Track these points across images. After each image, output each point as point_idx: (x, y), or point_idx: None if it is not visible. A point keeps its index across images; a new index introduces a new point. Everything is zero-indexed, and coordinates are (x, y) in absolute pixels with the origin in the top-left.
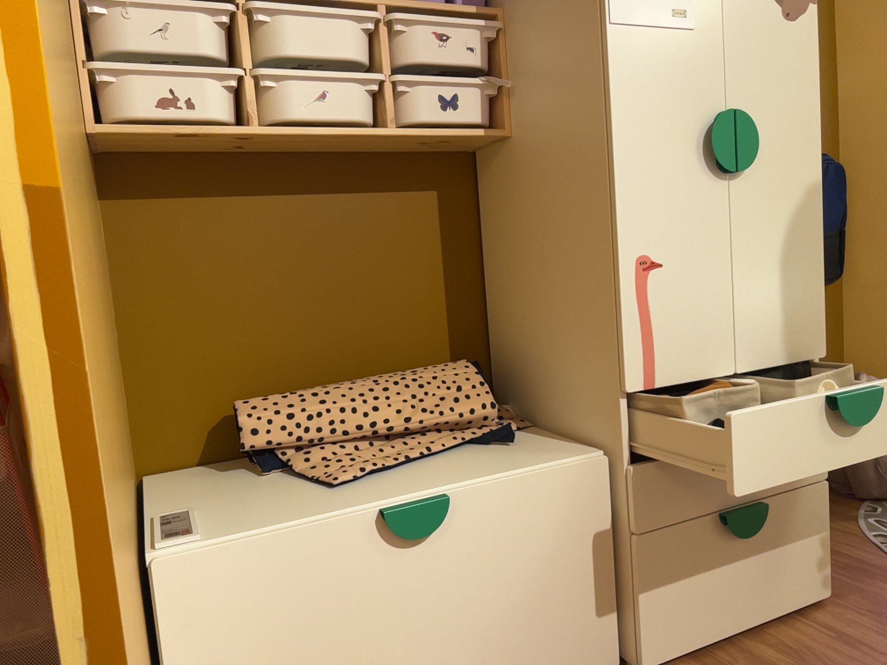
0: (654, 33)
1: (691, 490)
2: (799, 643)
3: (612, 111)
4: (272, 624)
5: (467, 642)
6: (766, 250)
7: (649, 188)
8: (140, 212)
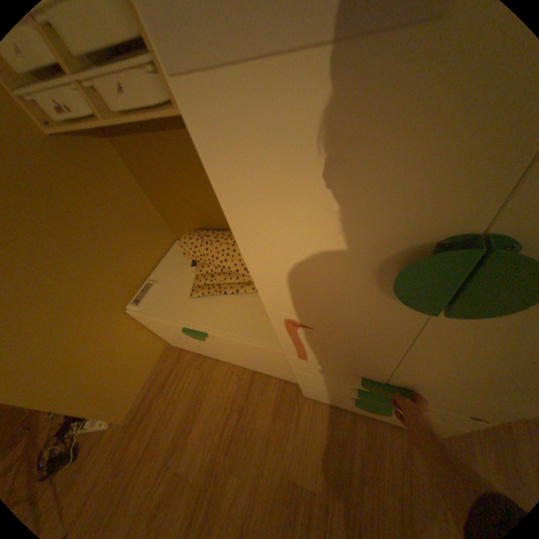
0: (282, 68)
1: (333, 386)
2: (381, 440)
3: (230, 213)
4: (166, 330)
5: (232, 356)
6: (476, 359)
7: (293, 285)
8: (121, 142)
